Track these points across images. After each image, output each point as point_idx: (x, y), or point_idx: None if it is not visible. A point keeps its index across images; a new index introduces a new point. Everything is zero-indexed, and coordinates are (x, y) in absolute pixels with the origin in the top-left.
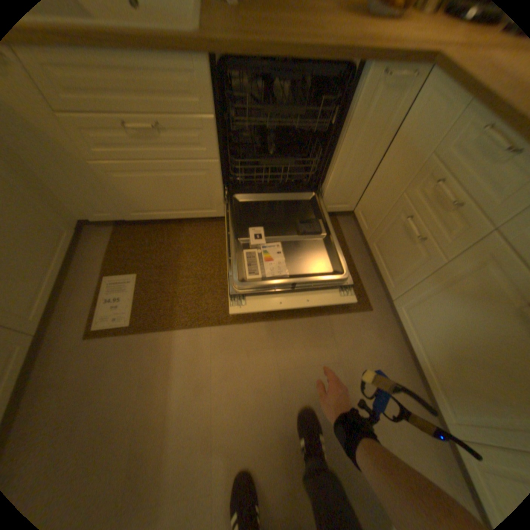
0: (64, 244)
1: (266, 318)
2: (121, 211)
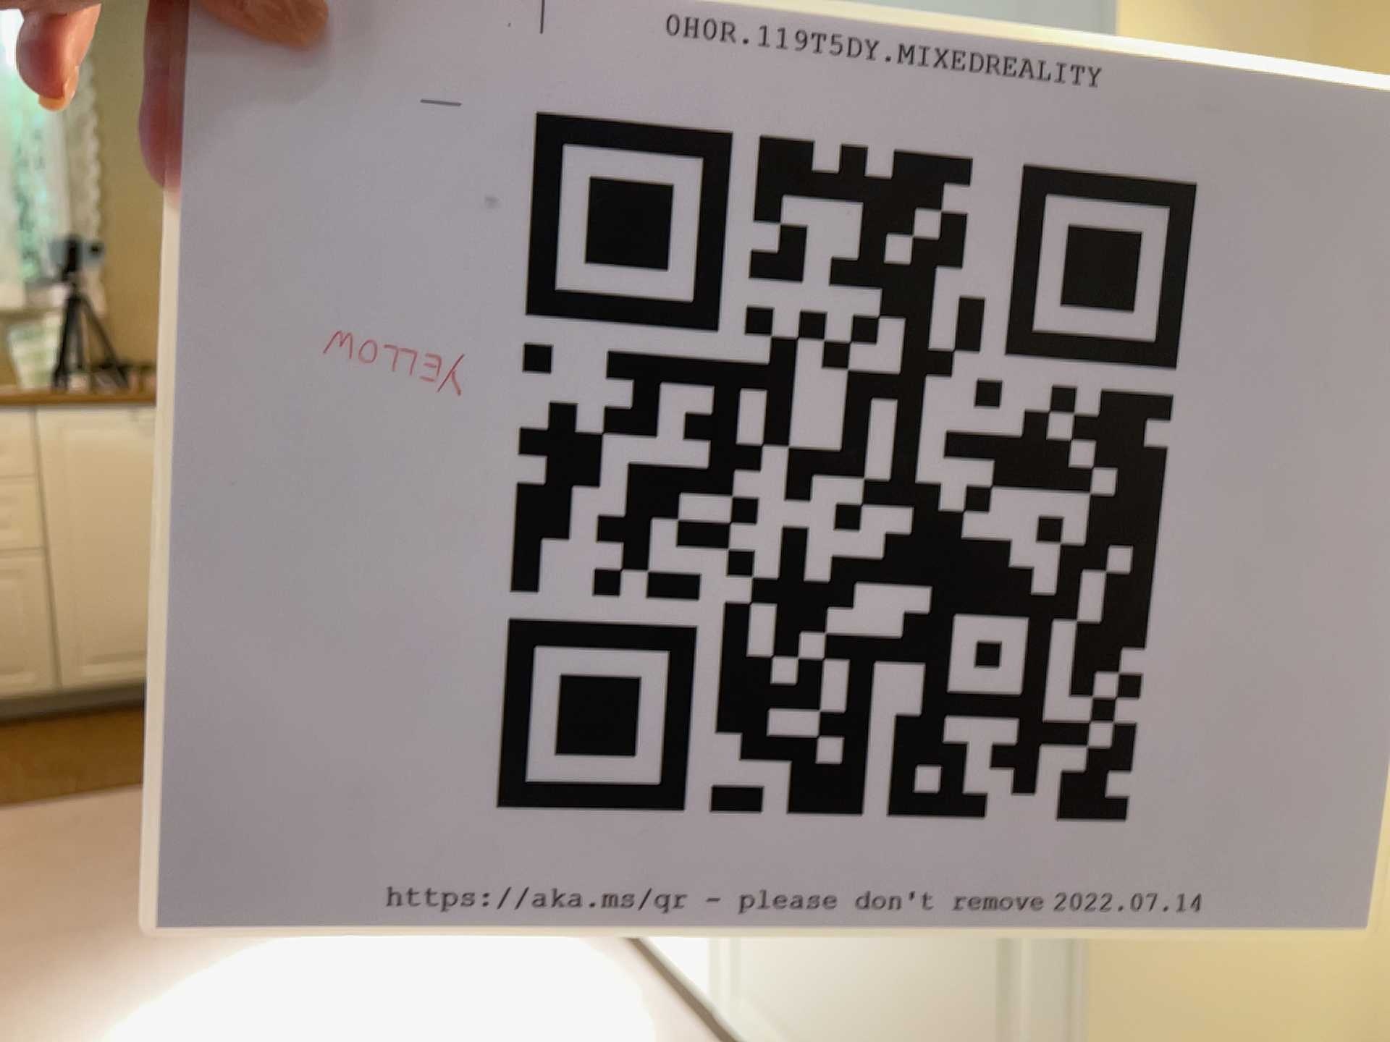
0: None
1: (133, 788)
2: None
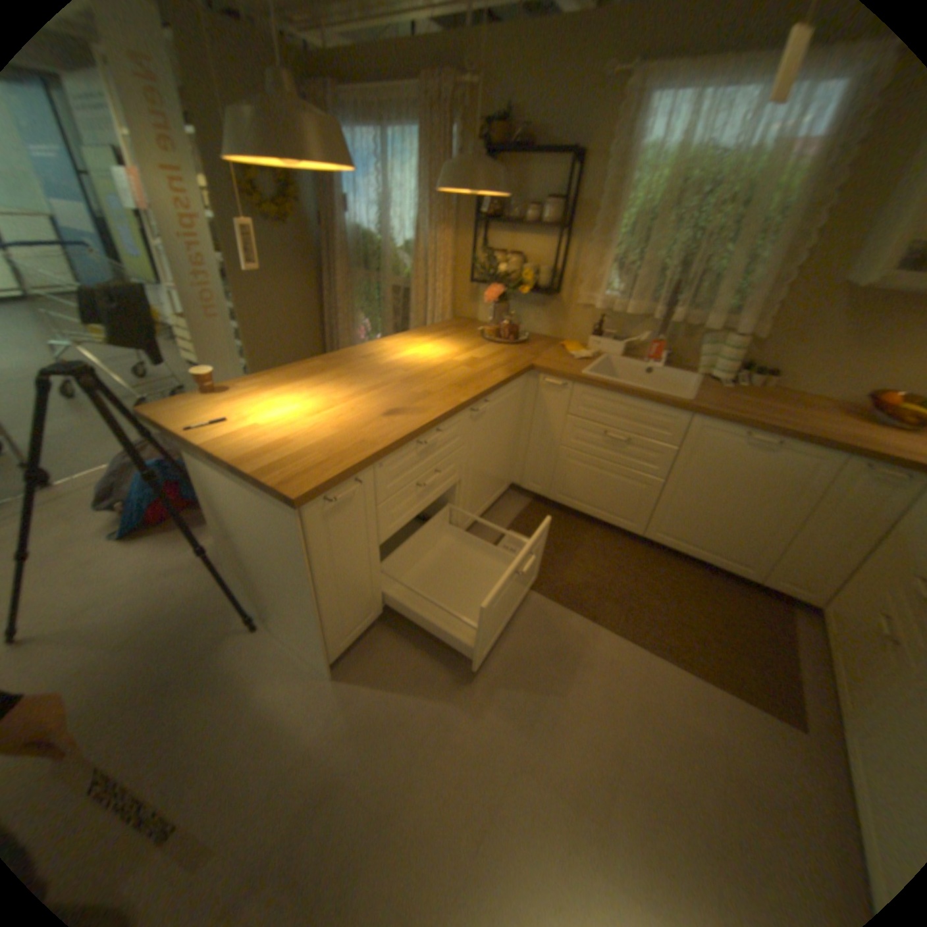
0: (500, 493)
1: (648, 648)
2: (551, 489)
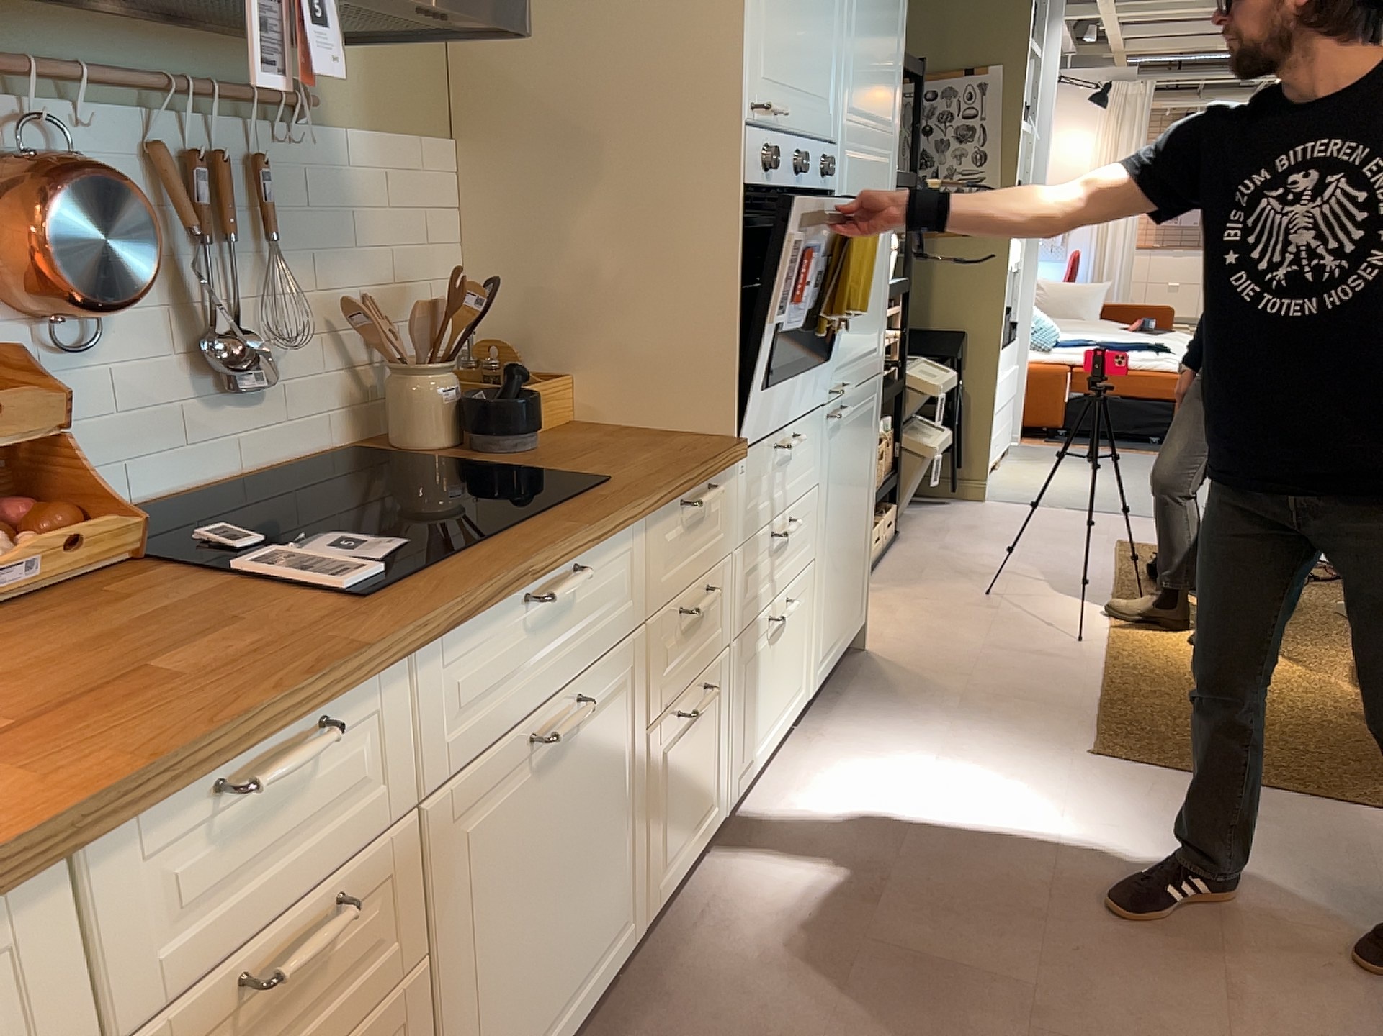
0: None
1: None
2: None
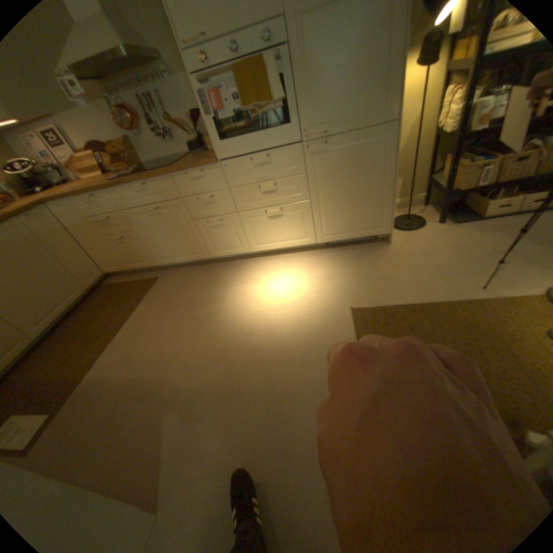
0: None
1: (122, 324)
2: None
